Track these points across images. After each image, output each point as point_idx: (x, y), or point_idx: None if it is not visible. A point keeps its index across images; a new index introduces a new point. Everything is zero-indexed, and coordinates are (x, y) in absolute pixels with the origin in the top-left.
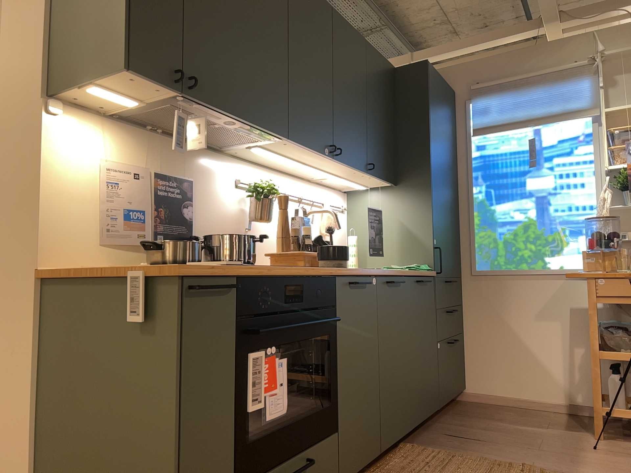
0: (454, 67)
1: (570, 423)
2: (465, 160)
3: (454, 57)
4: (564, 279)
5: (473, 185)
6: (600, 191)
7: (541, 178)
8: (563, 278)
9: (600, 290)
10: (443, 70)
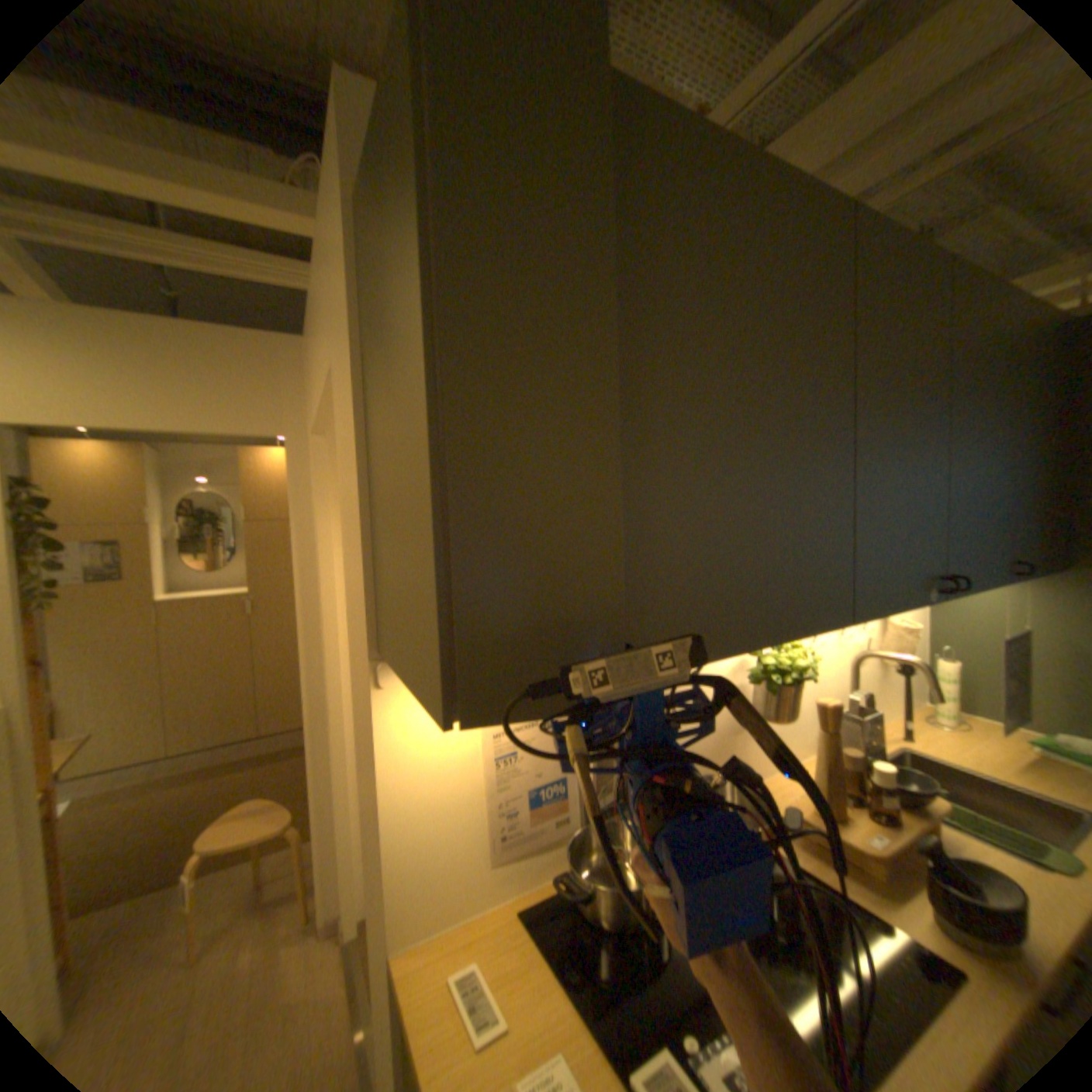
0: None
1: None
2: None
3: None
4: None
5: None
6: None
7: None
8: None
9: None
10: None
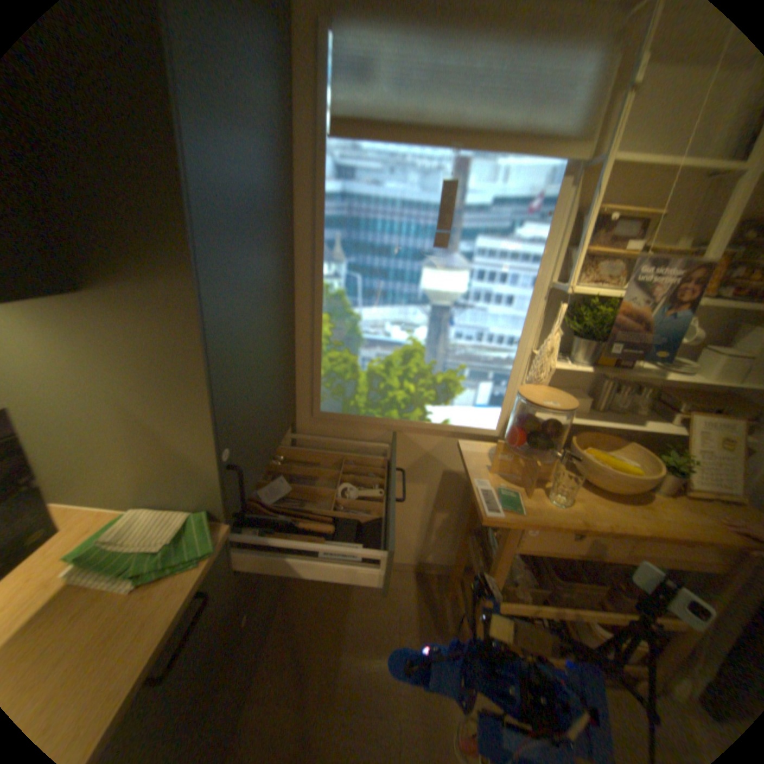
0: None
1: (422, 617)
2: (310, 194)
3: None
4: (445, 439)
5: (323, 258)
6: (536, 318)
7: (450, 271)
8: (444, 436)
9: (528, 544)
10: None
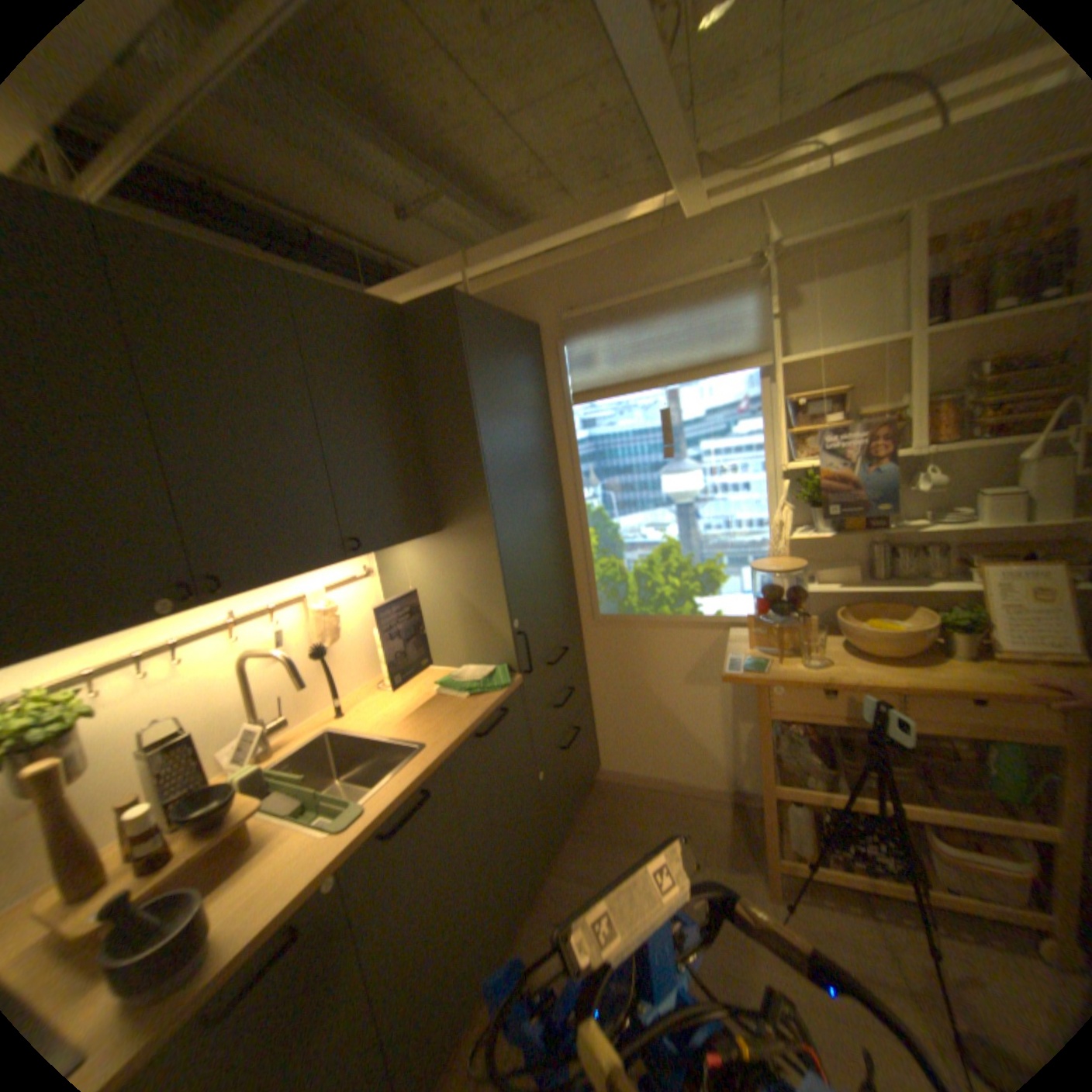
0: (533, 278)
1: (735, 844)
2: (566, 445)
3: (534, 255)
4: (722, 632)
5: (582, 487)
6: (776, 498)
7: (684, 474)
8: (721, 629)
9: (778, 704)
10: (516, 284)
